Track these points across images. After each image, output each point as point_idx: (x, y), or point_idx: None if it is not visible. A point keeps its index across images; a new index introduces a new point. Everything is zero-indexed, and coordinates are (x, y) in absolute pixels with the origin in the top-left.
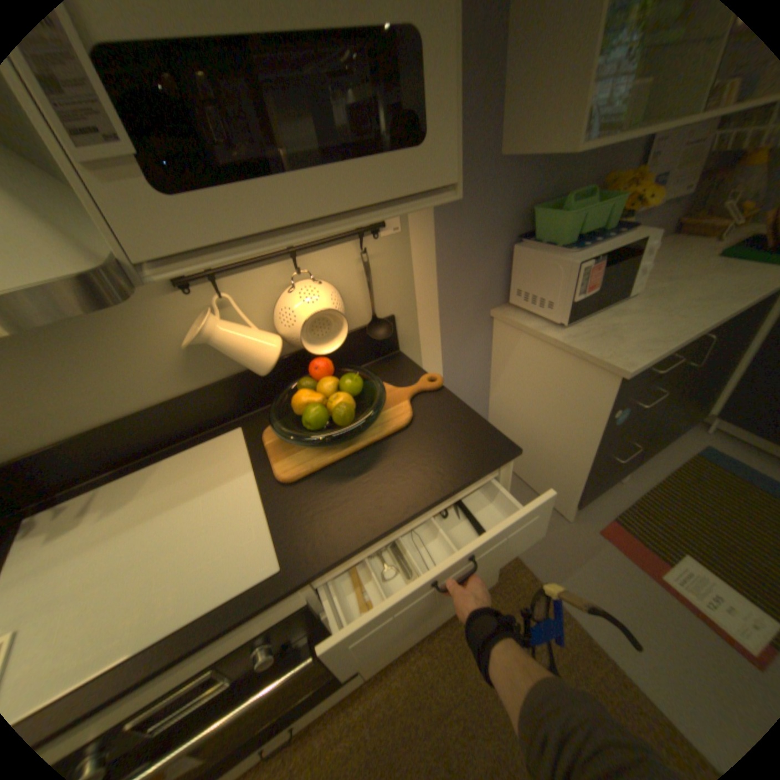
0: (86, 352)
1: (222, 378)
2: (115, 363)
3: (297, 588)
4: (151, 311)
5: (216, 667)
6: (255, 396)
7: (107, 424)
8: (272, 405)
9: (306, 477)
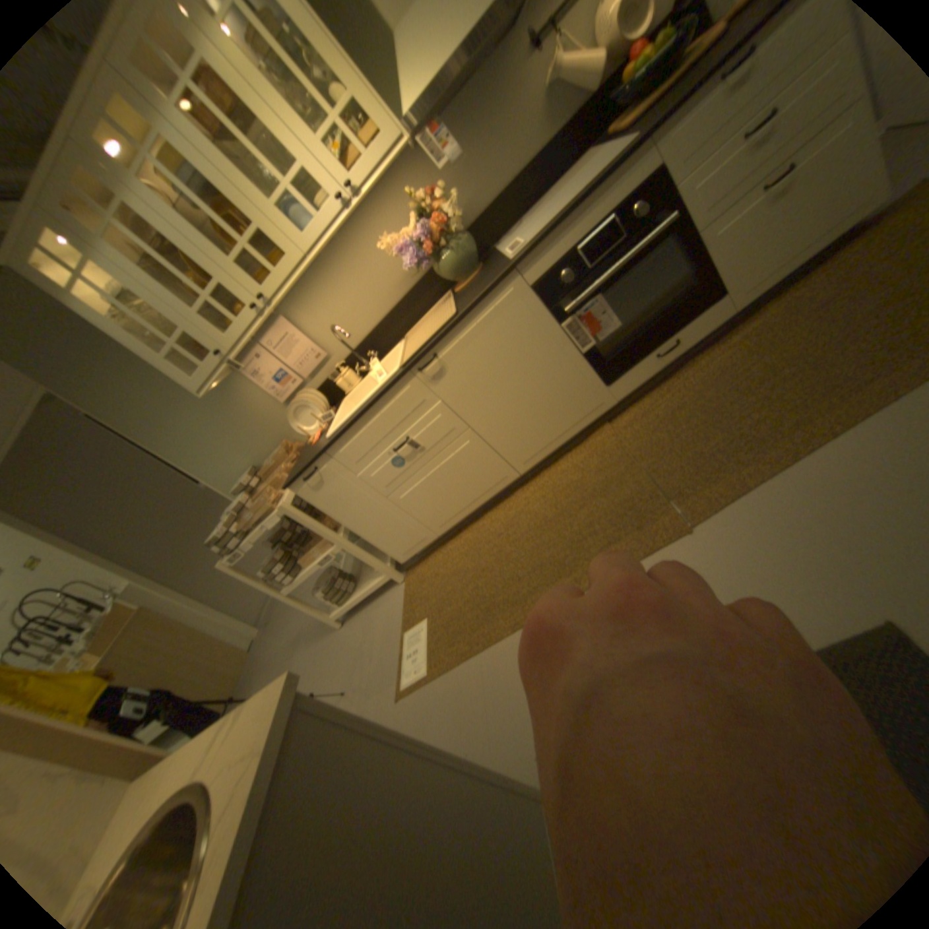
0: (502, 120)
1: (572, 114)
2: (515, 124)
3: (655, 139)
4: (526, 73)
5: (617, 213)
6: (597, 107)
7: (518, 175)
8: (611, 95)
9: (646, 113)
